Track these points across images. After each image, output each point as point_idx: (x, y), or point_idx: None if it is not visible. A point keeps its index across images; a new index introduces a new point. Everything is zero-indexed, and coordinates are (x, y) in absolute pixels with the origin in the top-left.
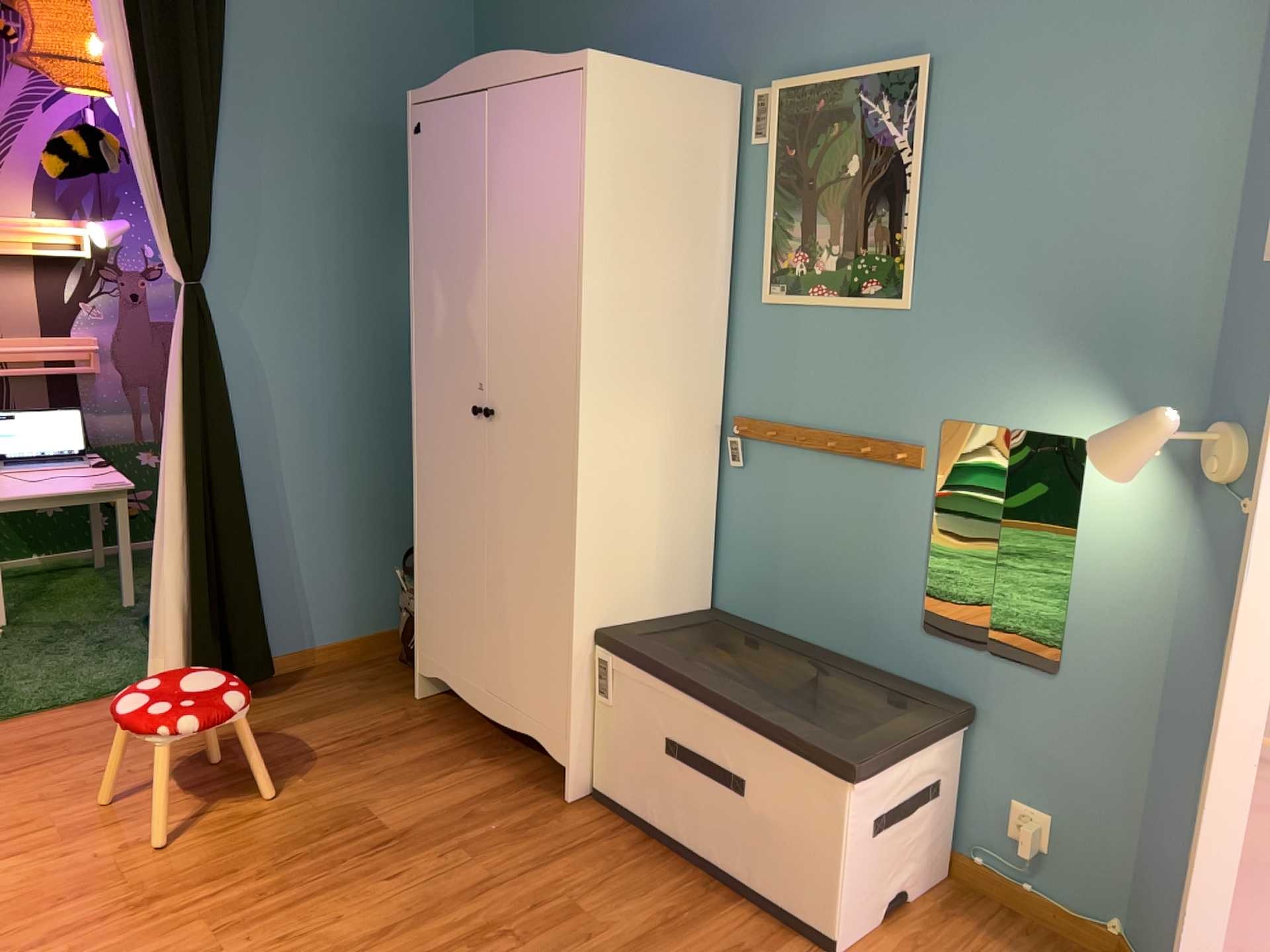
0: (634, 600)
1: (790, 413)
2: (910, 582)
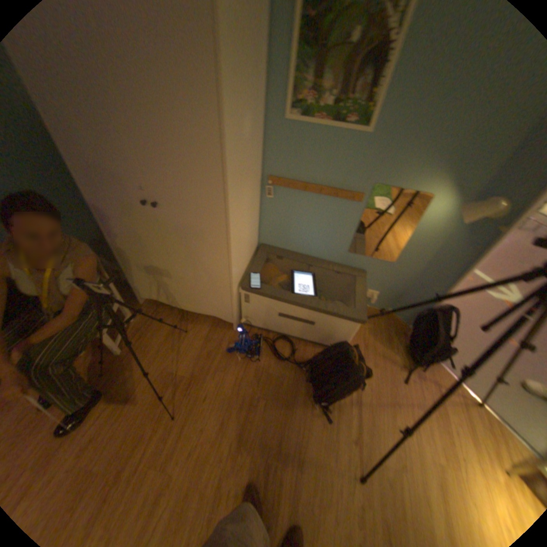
0: (244, 264)
1: (297, 176)
2: (346, 239)
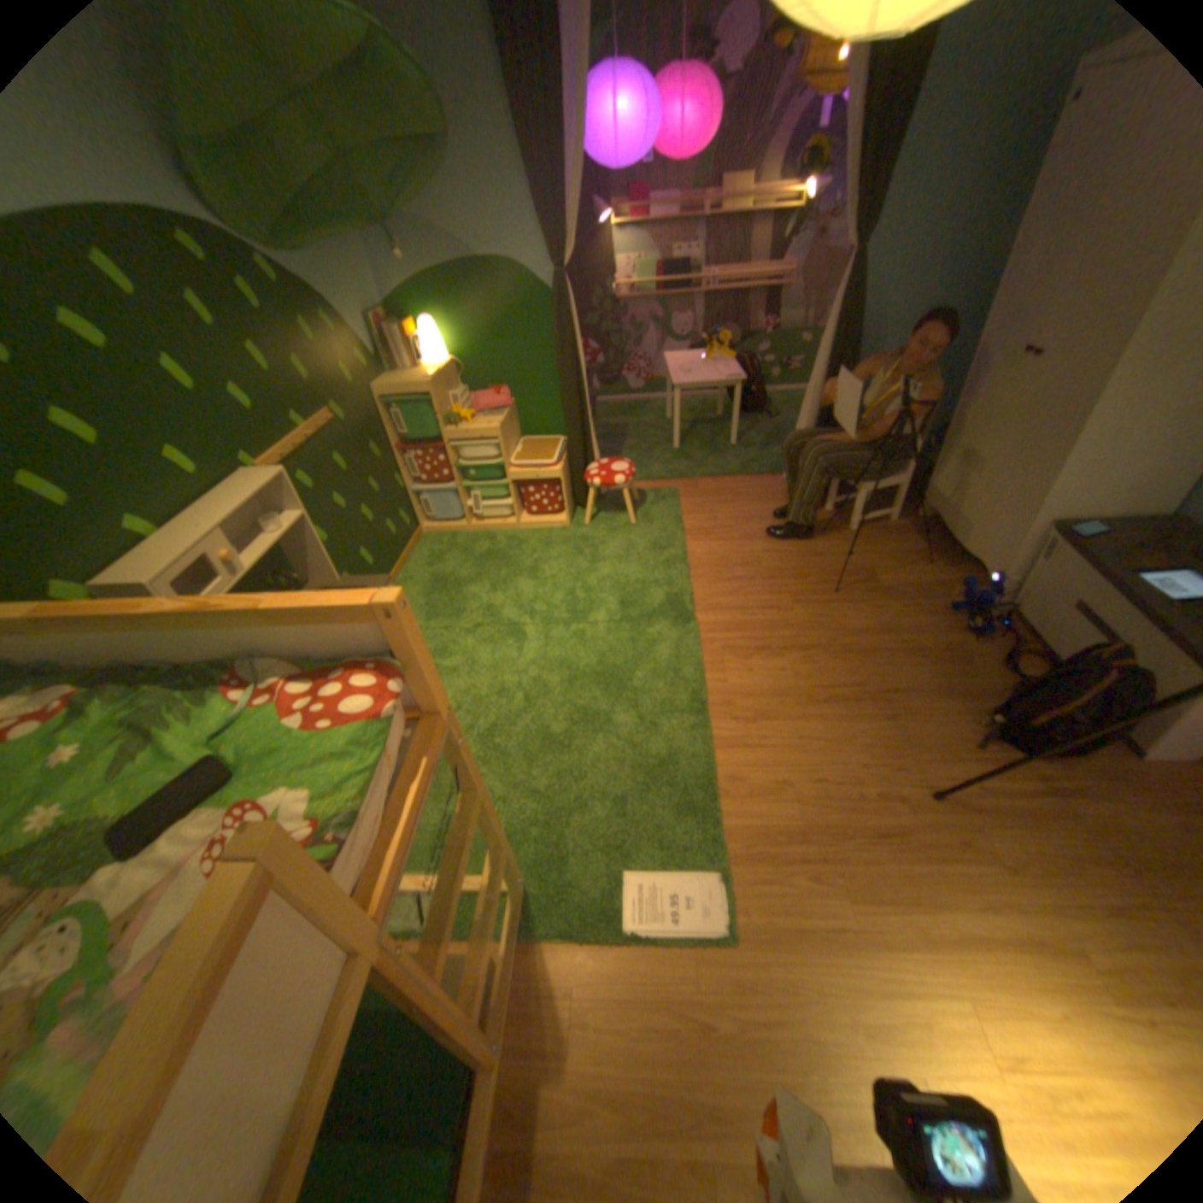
0: (1098, 505)
1: None
2: None
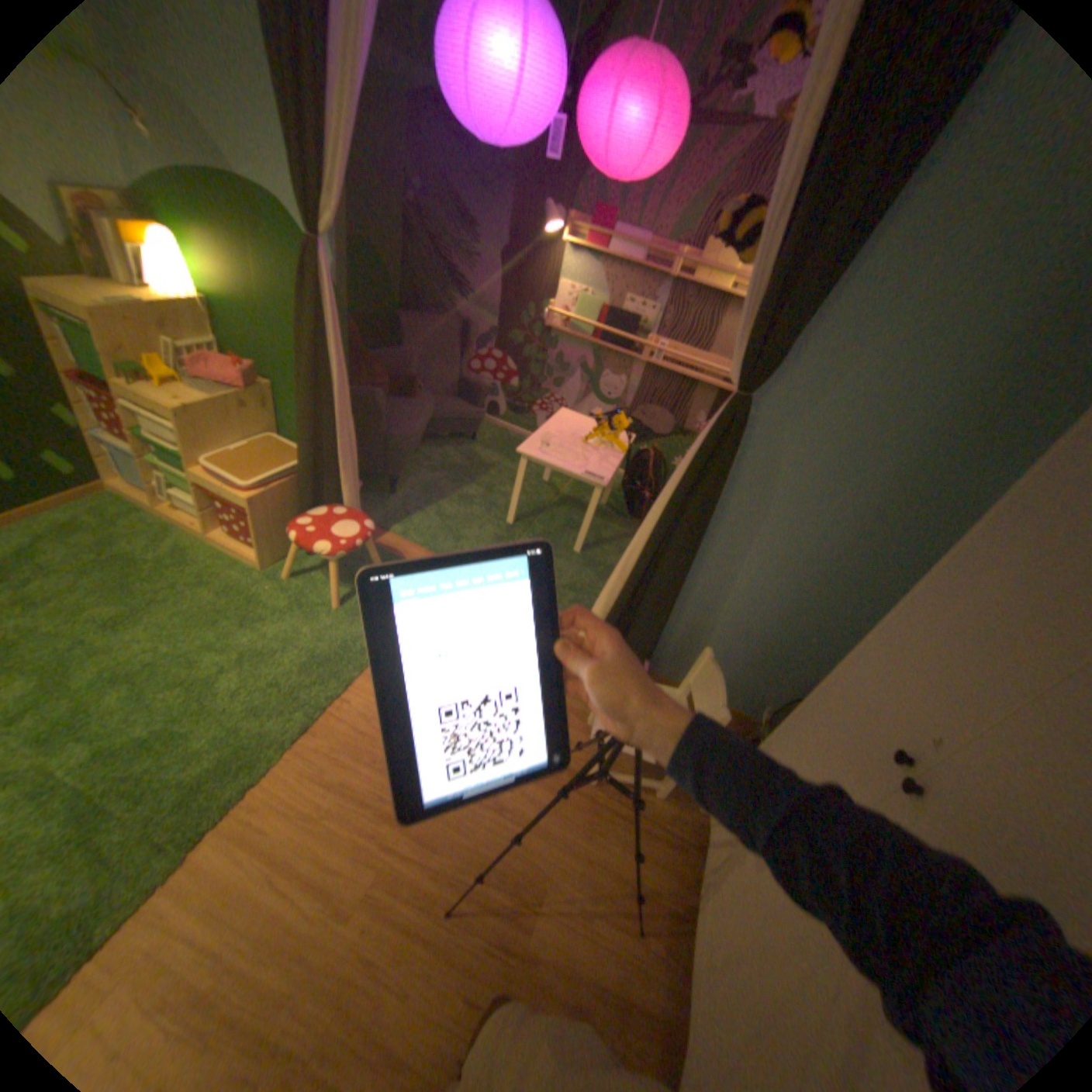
0: None
1: None
2: None
